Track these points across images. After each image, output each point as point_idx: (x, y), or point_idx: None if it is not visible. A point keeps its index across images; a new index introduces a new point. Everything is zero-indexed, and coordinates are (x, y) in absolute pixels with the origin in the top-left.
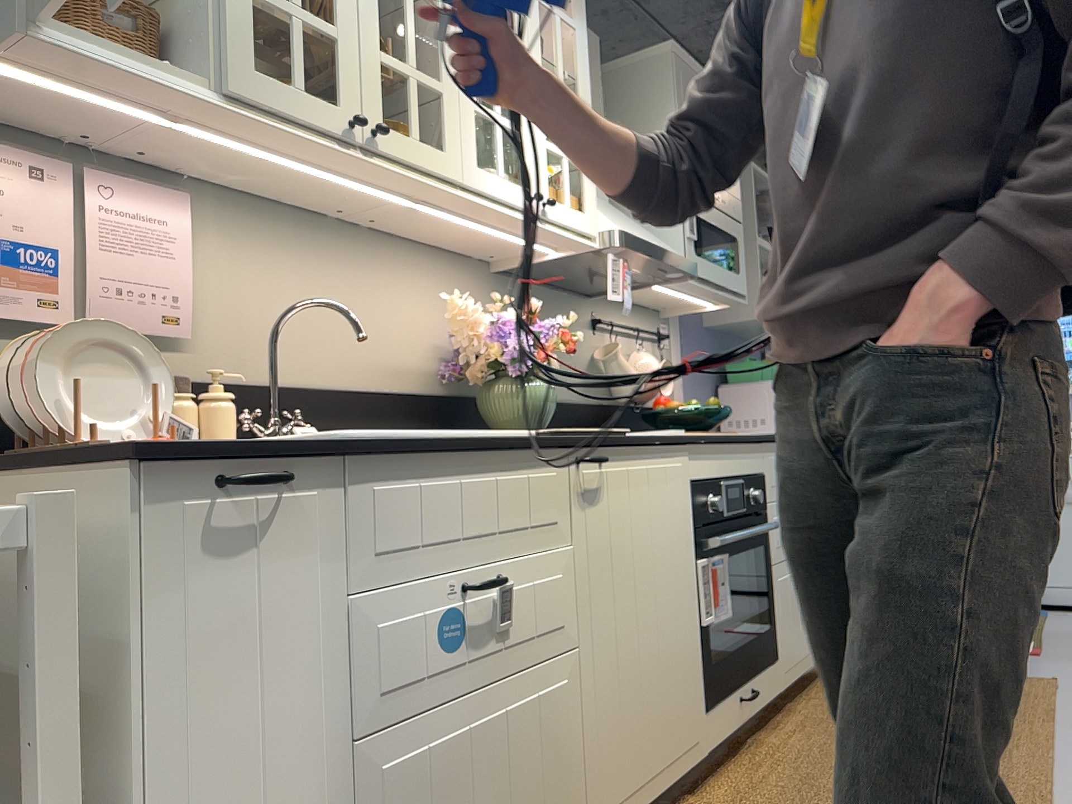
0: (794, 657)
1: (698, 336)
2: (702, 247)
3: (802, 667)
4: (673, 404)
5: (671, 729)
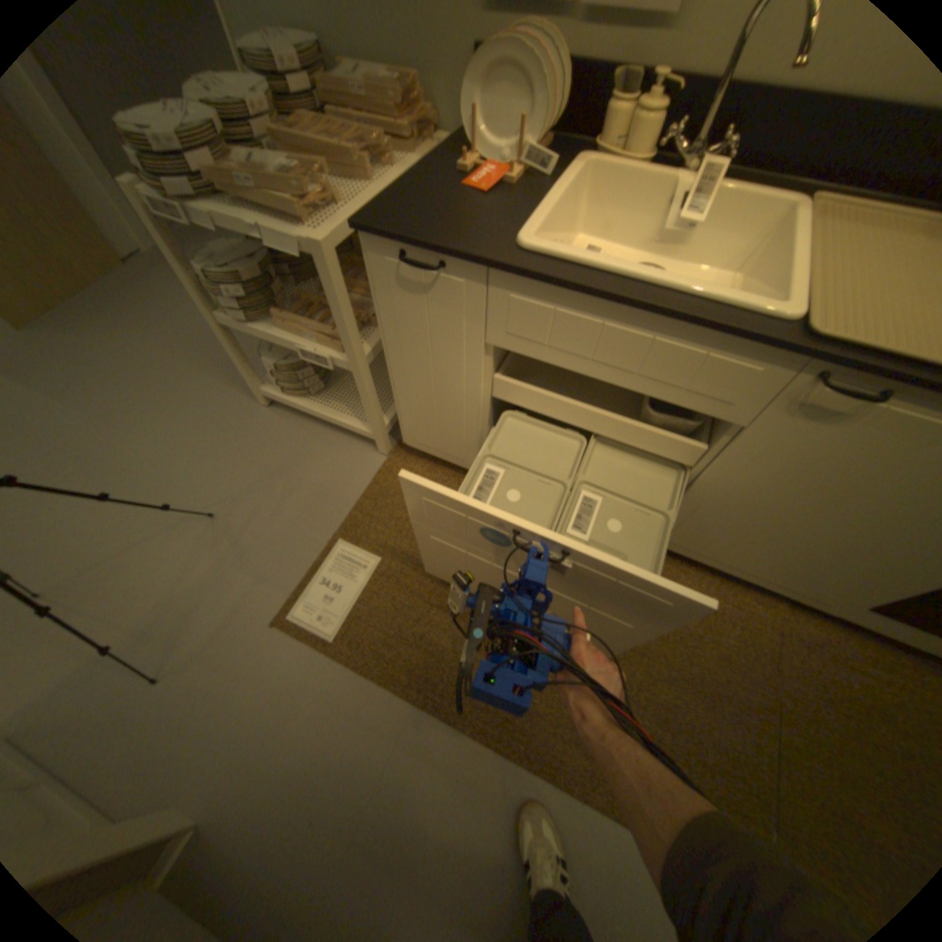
0: None
1: None
2: None
3: None
4: None
5: (795, 578)
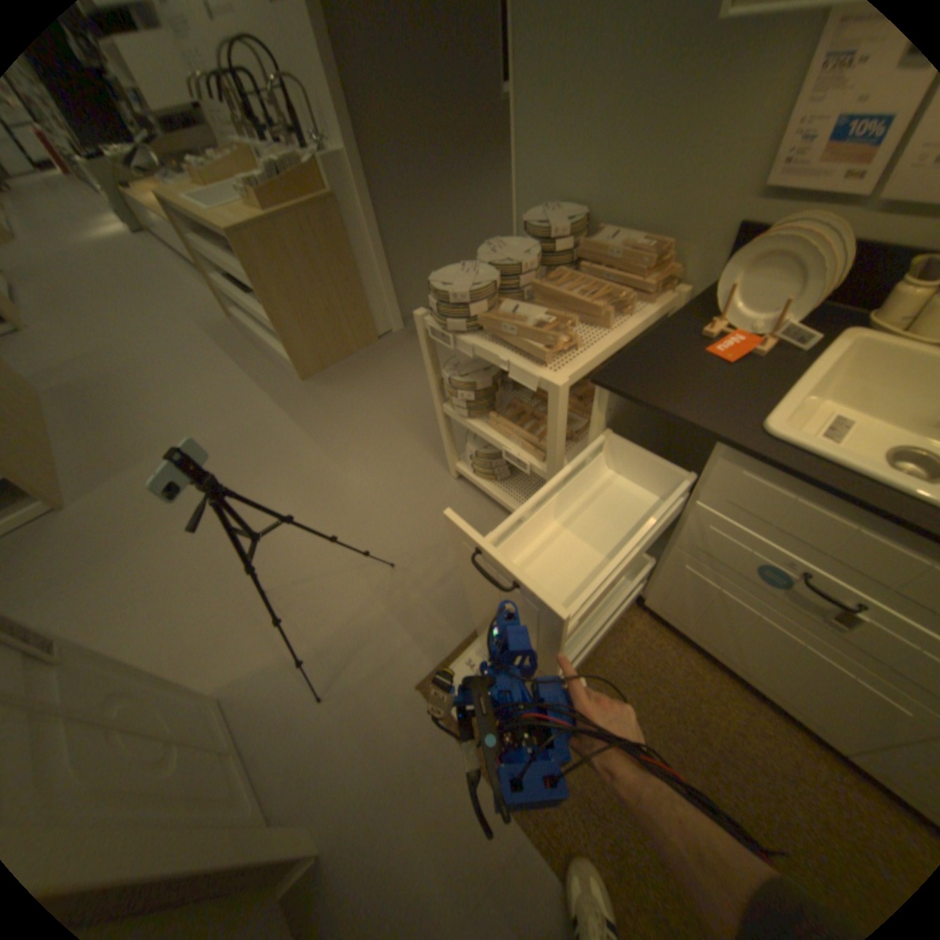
0: None
1: None
2: None
3: None
4: None
5: None
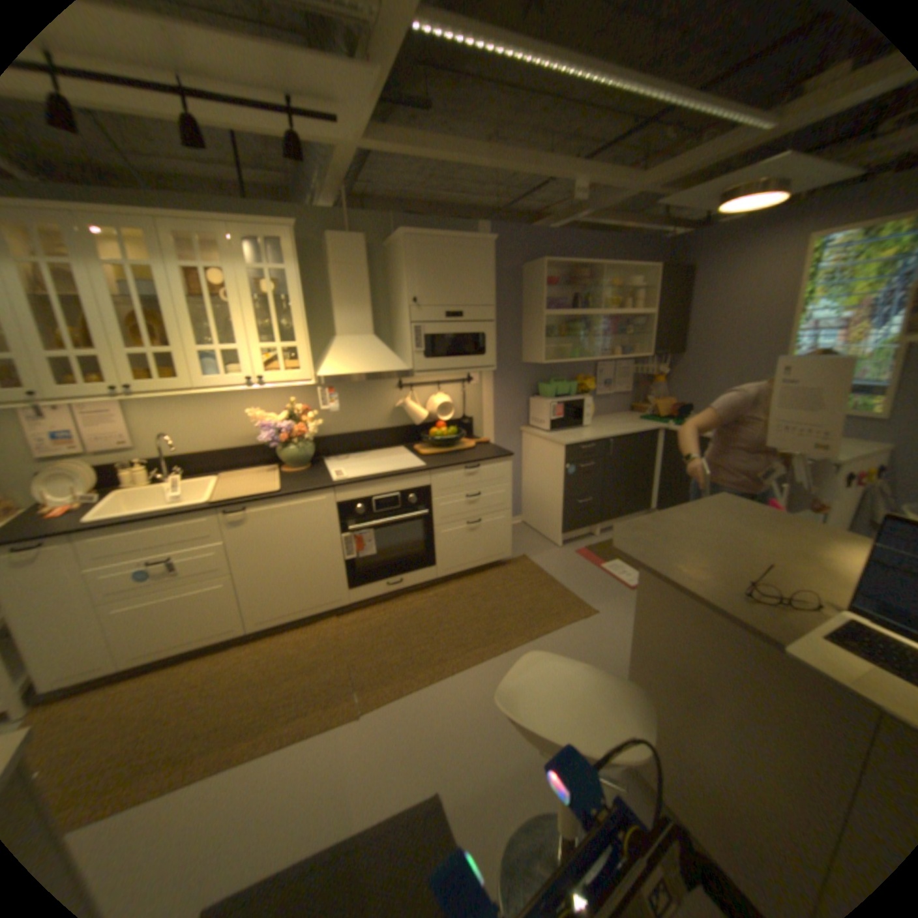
0: (455, 565)
1: (510, 372)
2: (434, 352)
3: (464, 569)
4: (441, 429)
5: (311, 599)
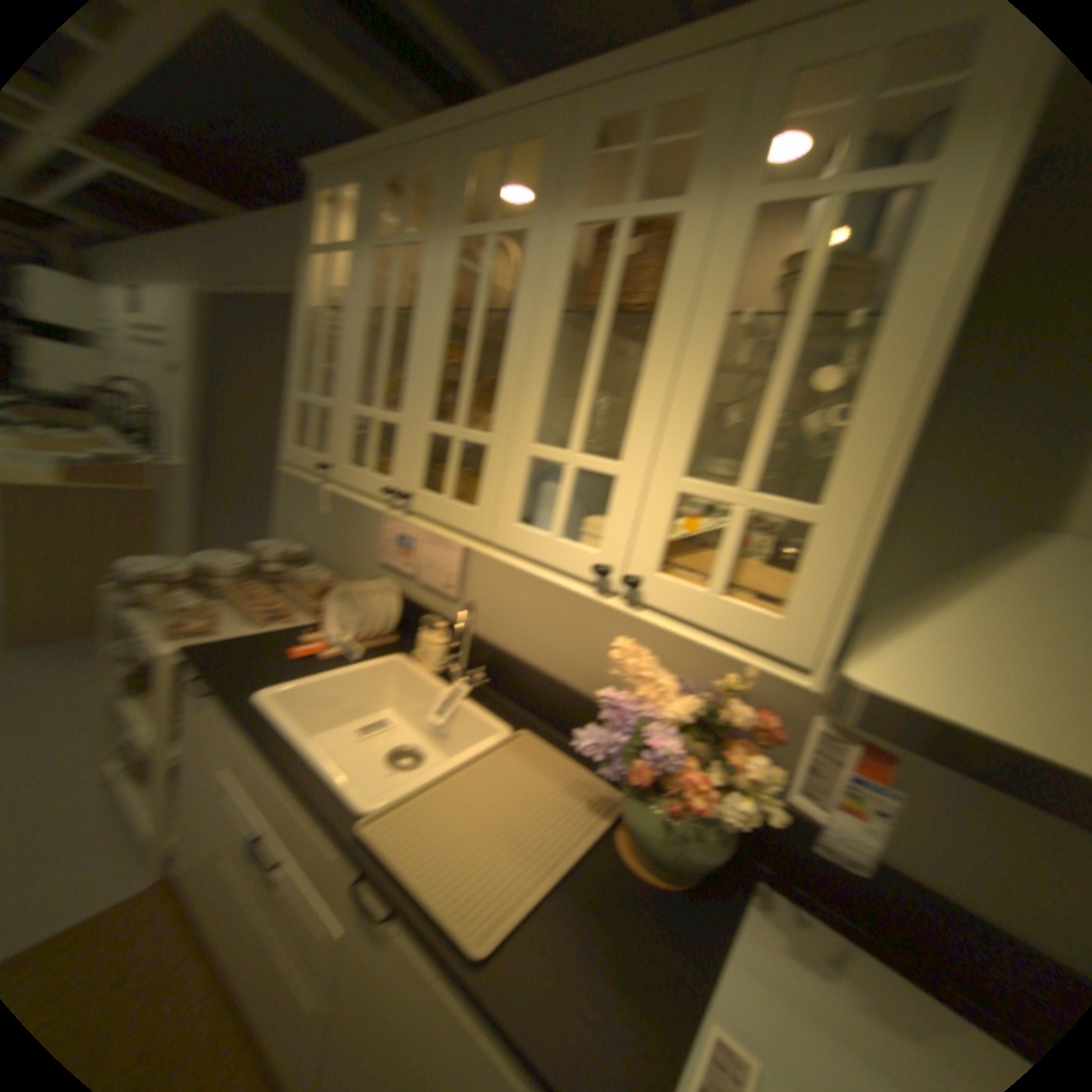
0: None
1: None
2: None
3: None
4: None
5: None
